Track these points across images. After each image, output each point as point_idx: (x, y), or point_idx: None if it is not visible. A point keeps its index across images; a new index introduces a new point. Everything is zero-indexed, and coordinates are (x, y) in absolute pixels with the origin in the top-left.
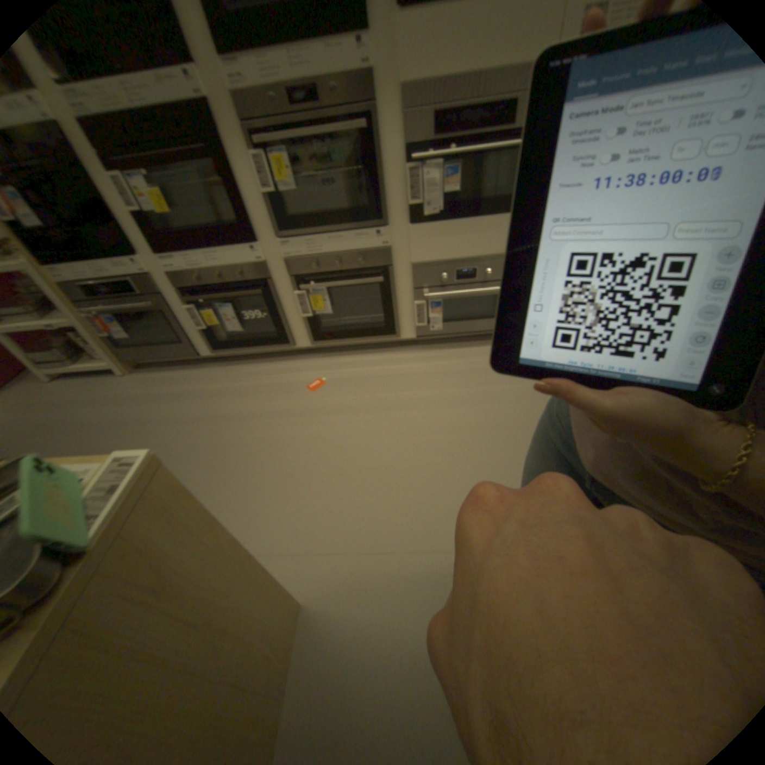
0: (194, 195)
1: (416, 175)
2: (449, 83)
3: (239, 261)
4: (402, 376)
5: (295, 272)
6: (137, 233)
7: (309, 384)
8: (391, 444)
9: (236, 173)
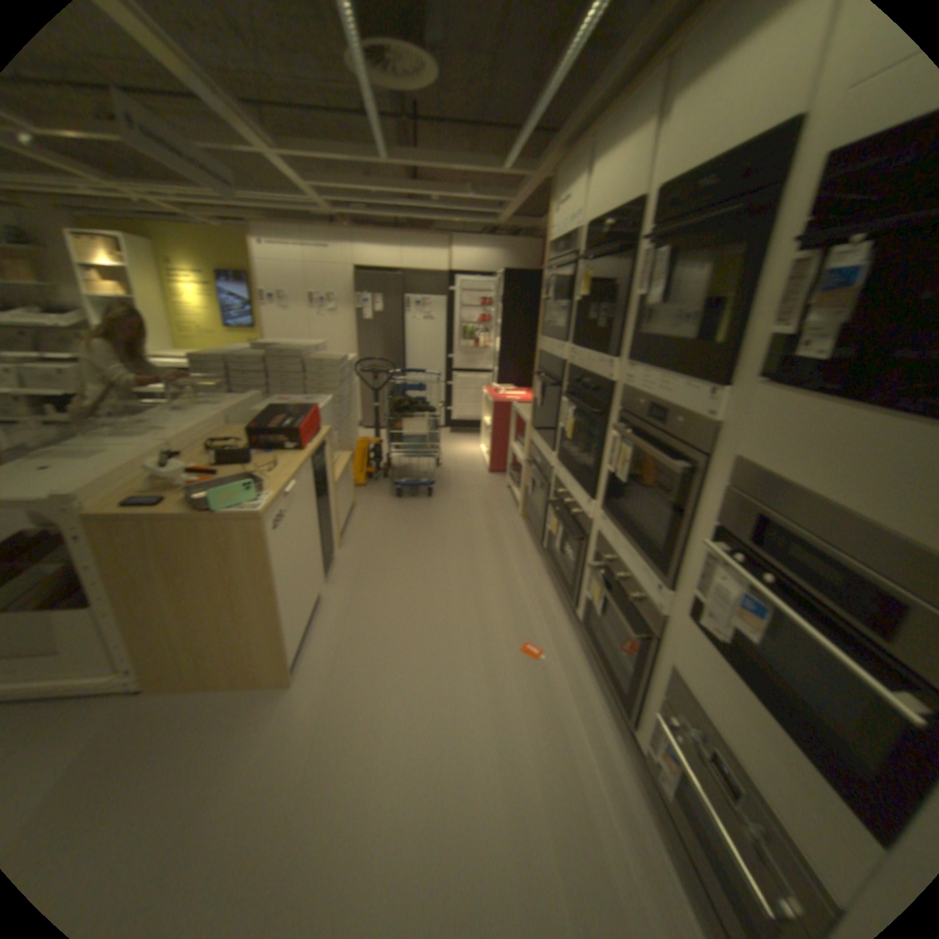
0: (590, 441)
1: (711, 570)
2: (793, 495)
3: (580, 506)
4: (566, 759)
5: (598, 551)
6: (559, 442)
7: (530, 647)
8: (440, 752)
9: (606, 443)
